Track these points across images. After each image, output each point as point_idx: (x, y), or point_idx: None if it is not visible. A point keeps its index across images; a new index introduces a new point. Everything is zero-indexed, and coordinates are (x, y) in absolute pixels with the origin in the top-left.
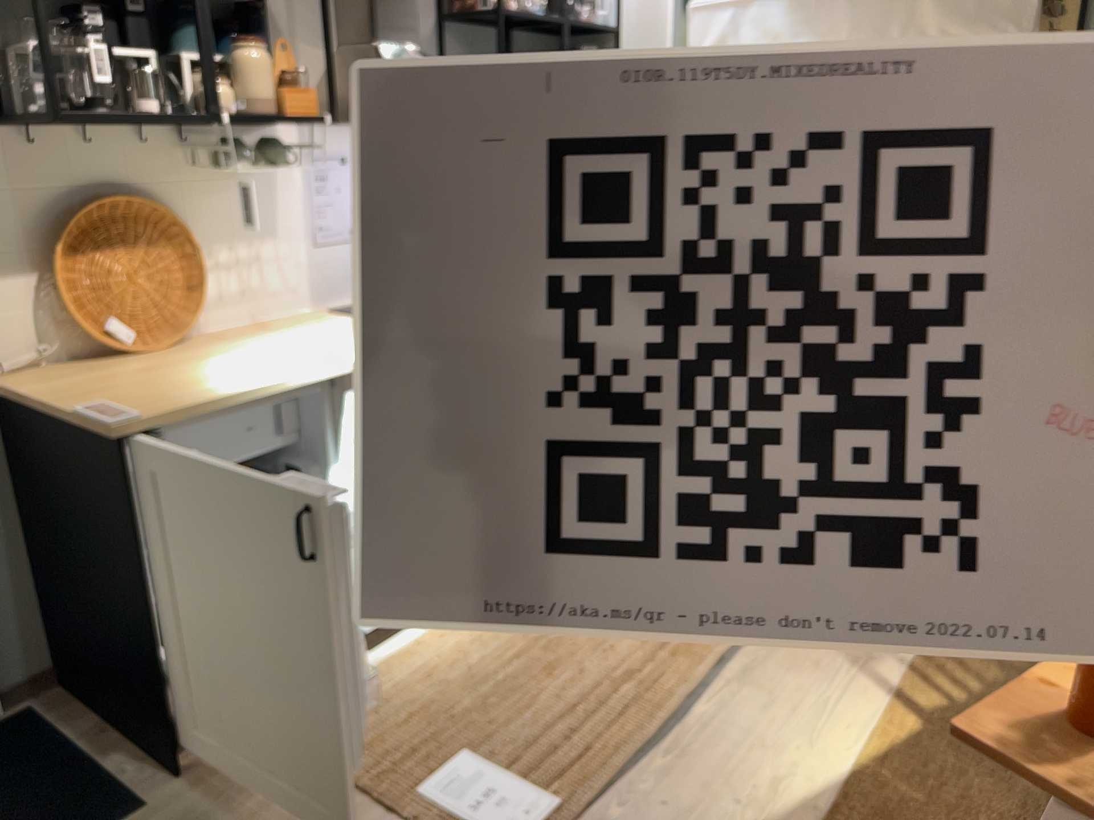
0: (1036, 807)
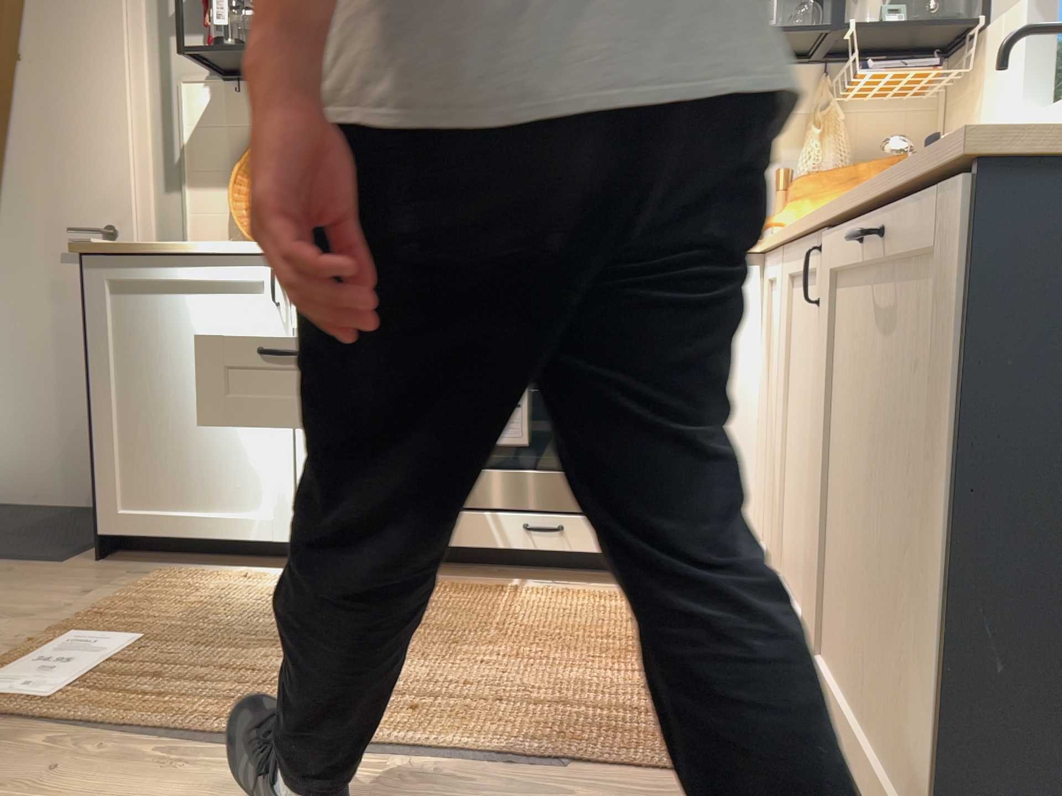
0: None
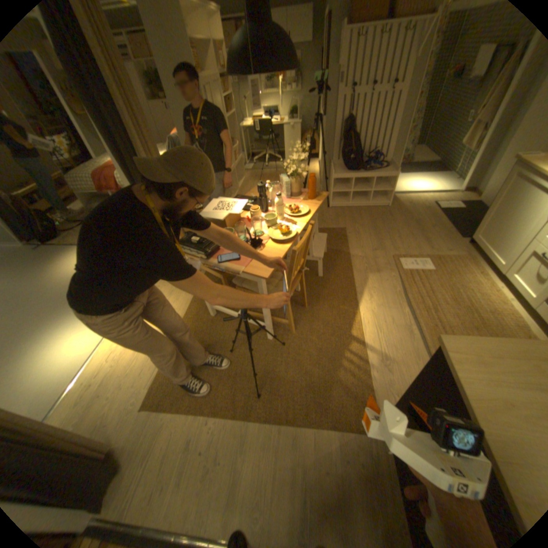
0: (316, 317)
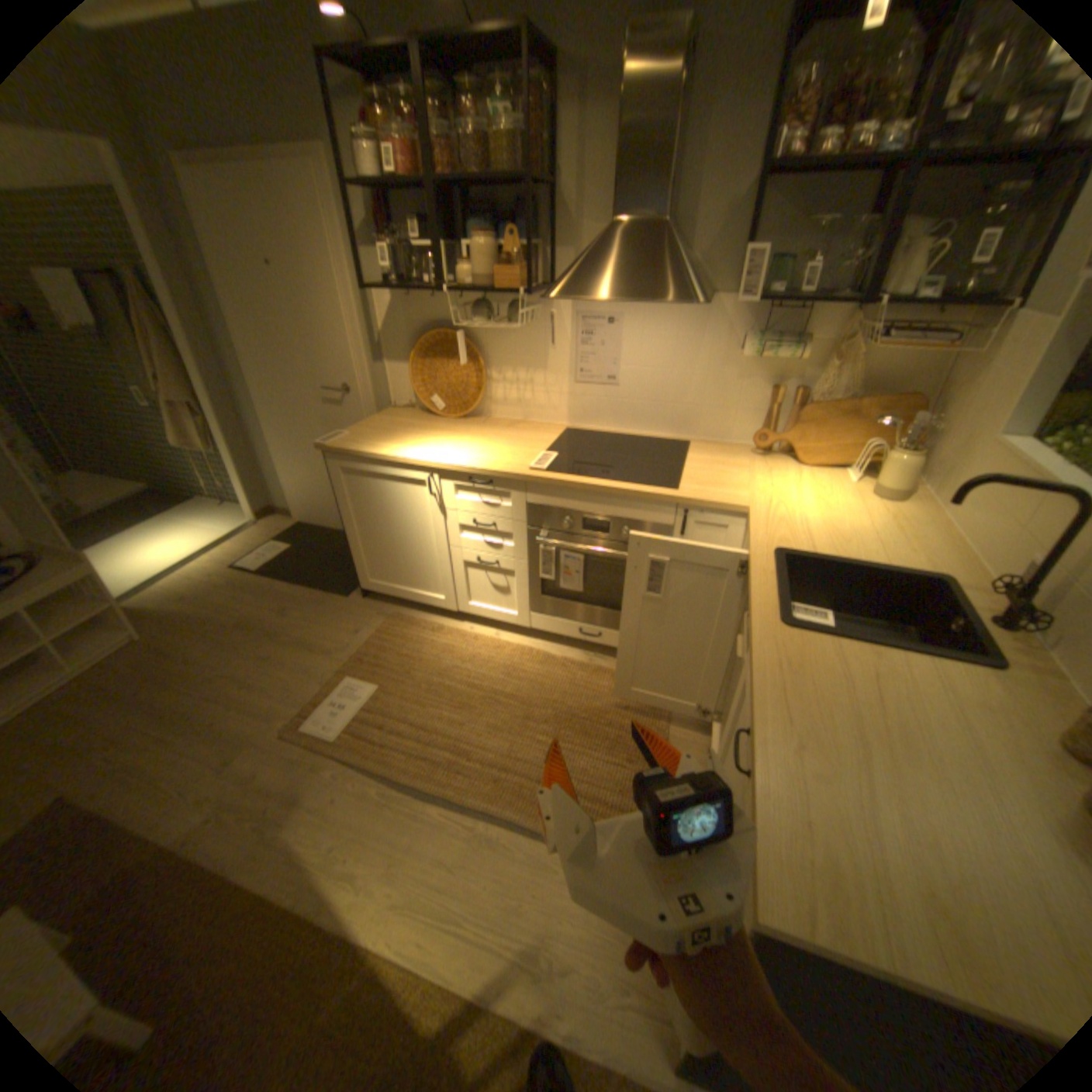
0: None
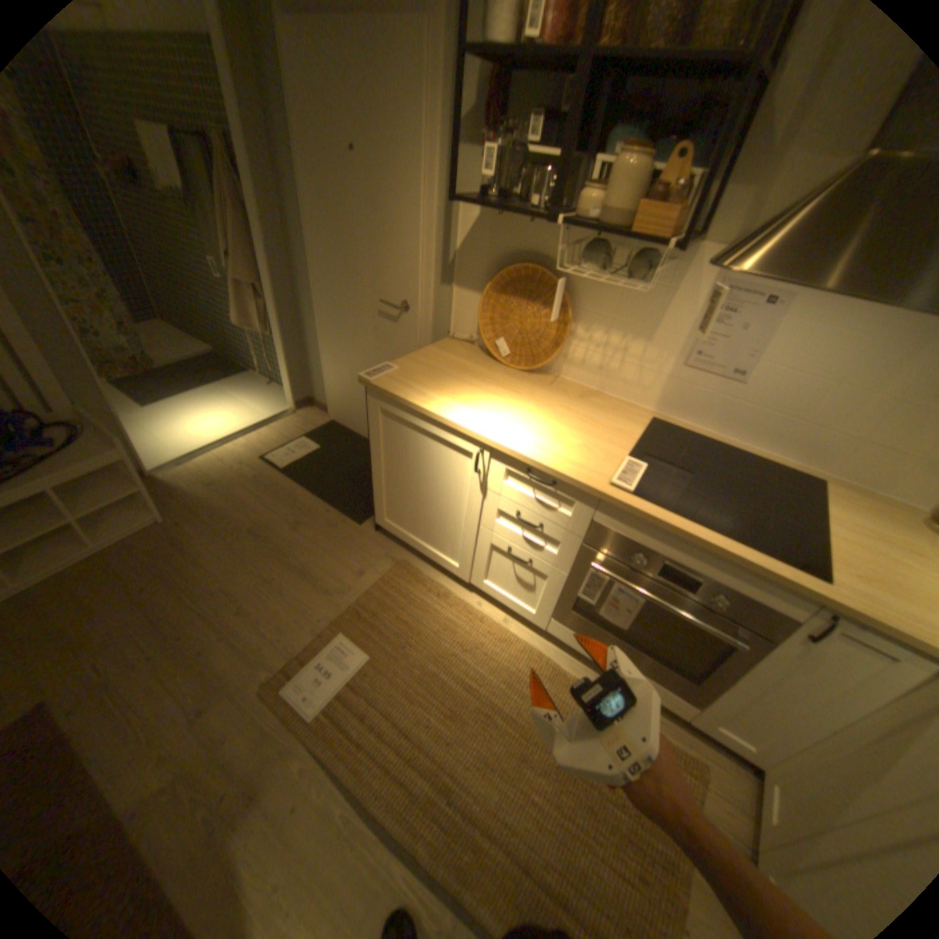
0: None
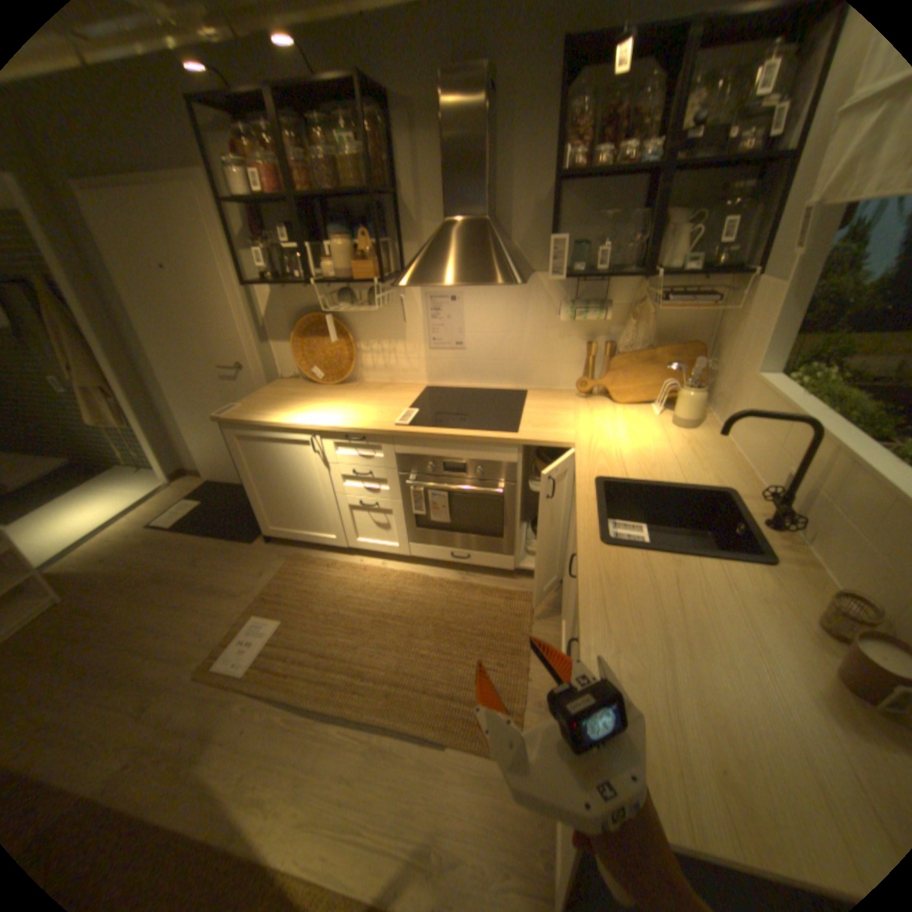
0: None
